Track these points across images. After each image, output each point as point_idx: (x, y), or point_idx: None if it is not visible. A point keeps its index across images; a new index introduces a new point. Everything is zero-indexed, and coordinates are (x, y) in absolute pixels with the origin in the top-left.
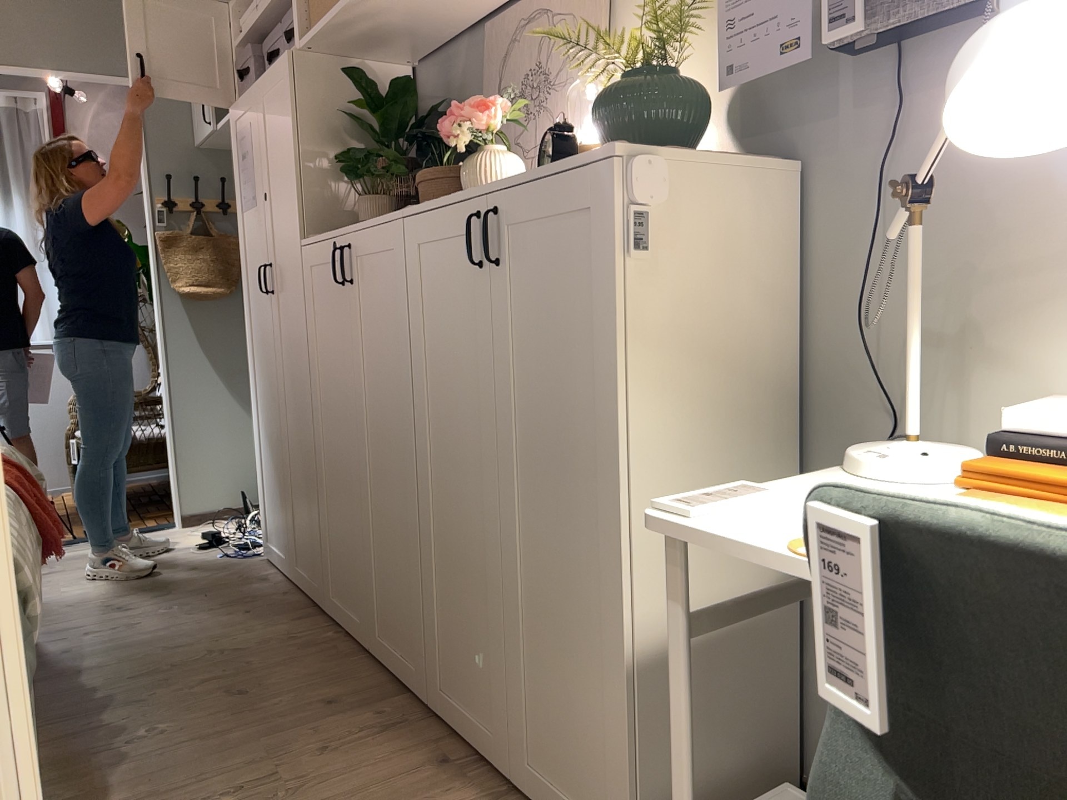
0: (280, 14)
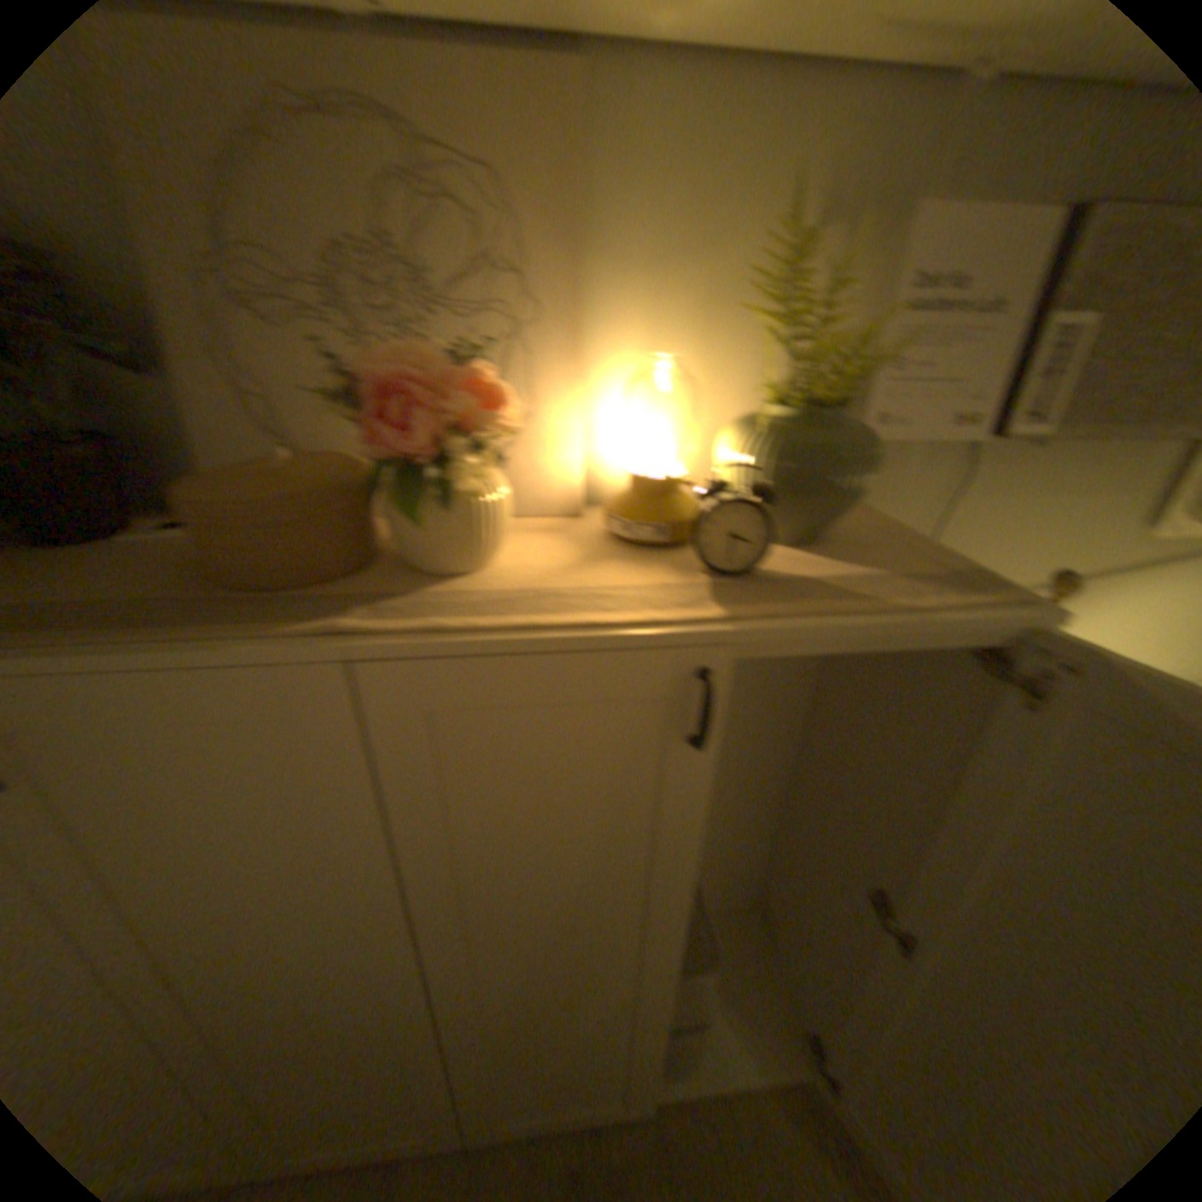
0: None
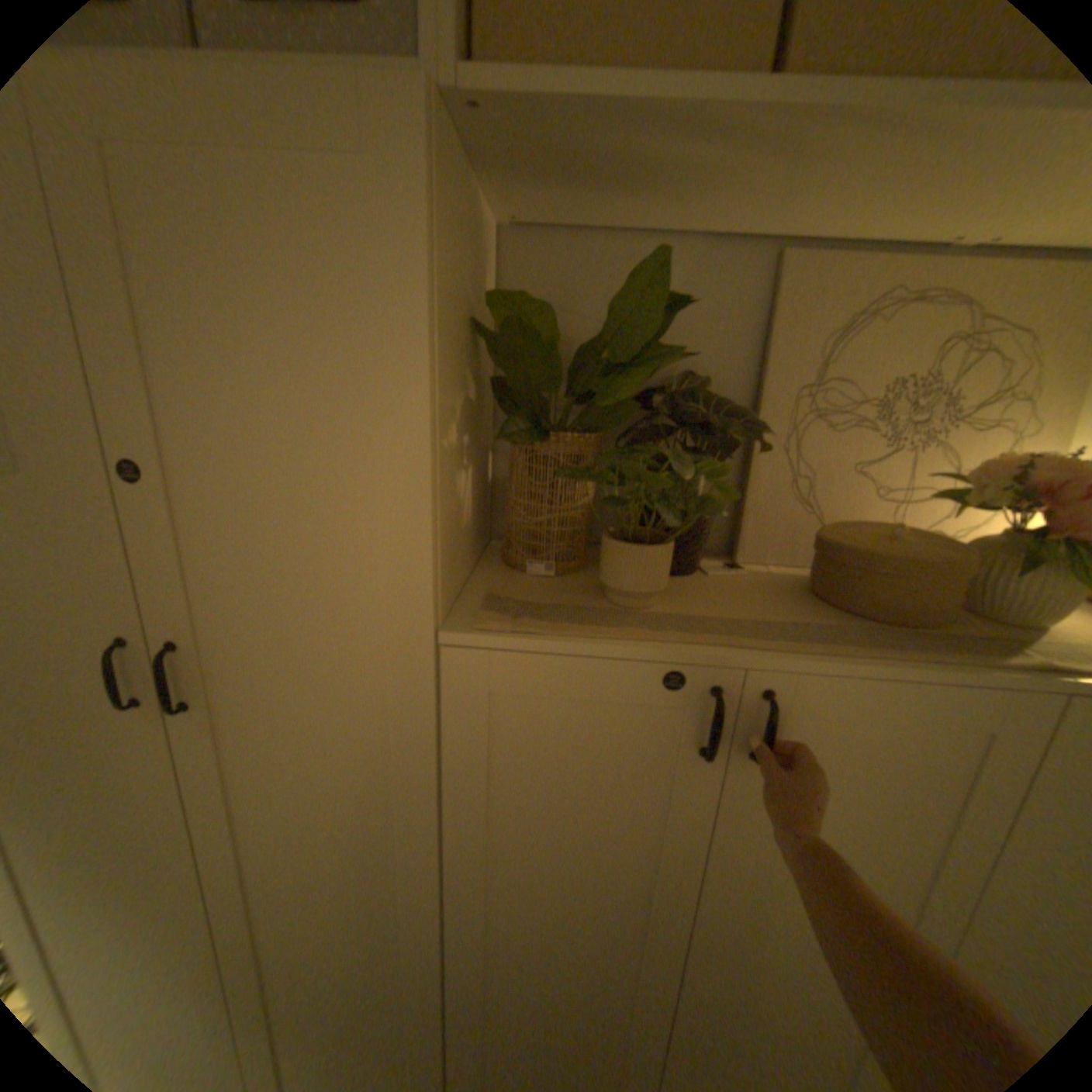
0: None
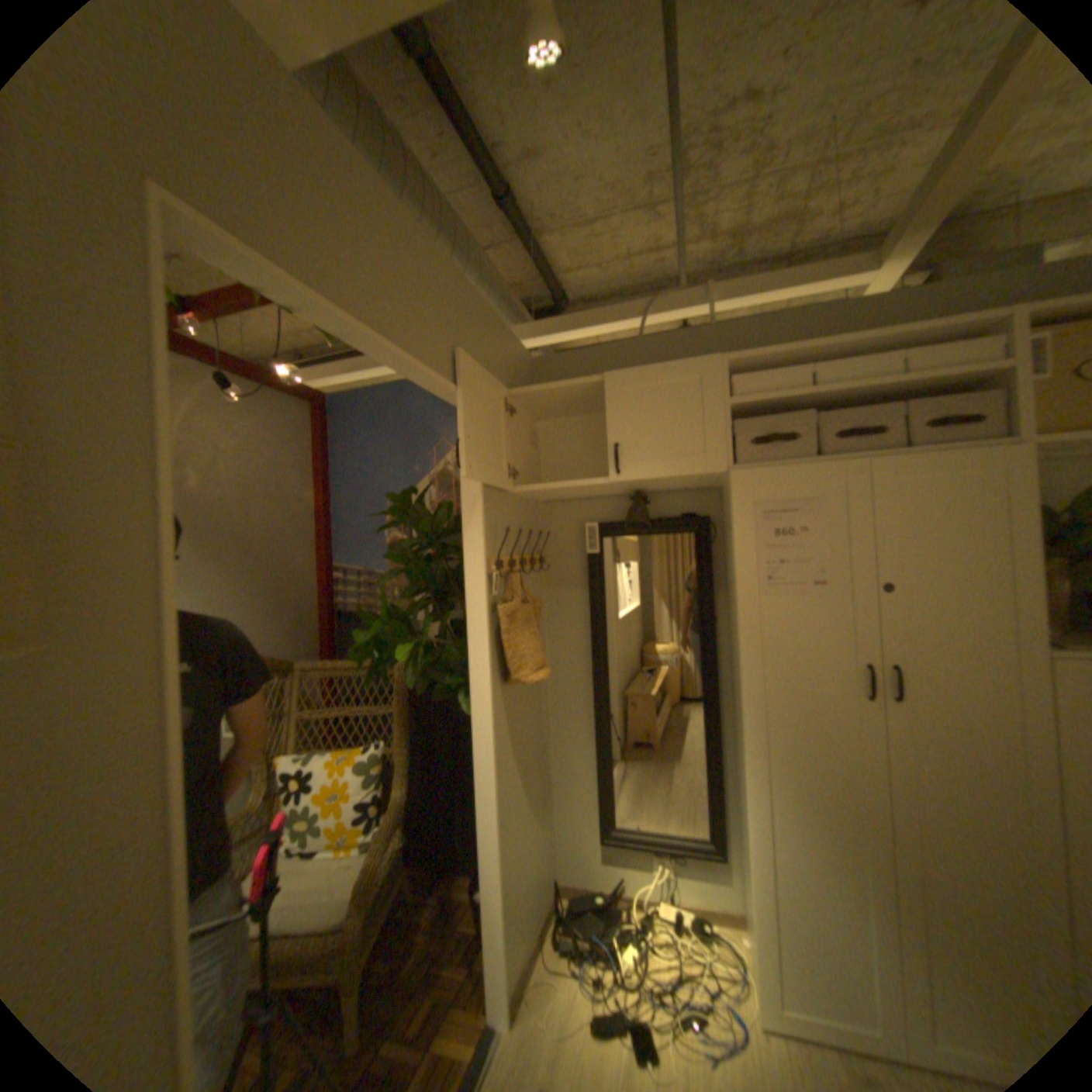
0: (870, 392)
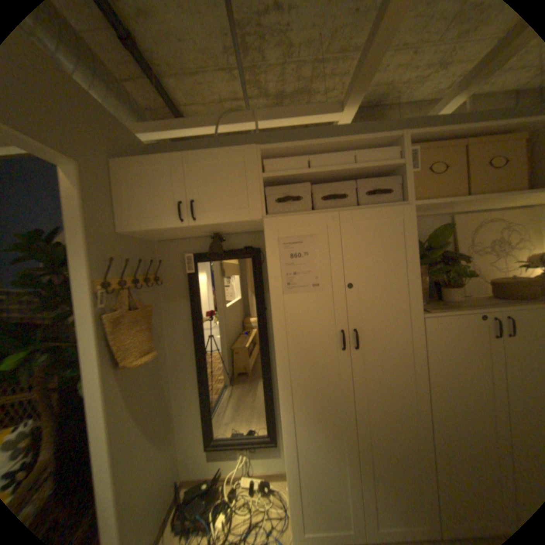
0: (338, 174)
